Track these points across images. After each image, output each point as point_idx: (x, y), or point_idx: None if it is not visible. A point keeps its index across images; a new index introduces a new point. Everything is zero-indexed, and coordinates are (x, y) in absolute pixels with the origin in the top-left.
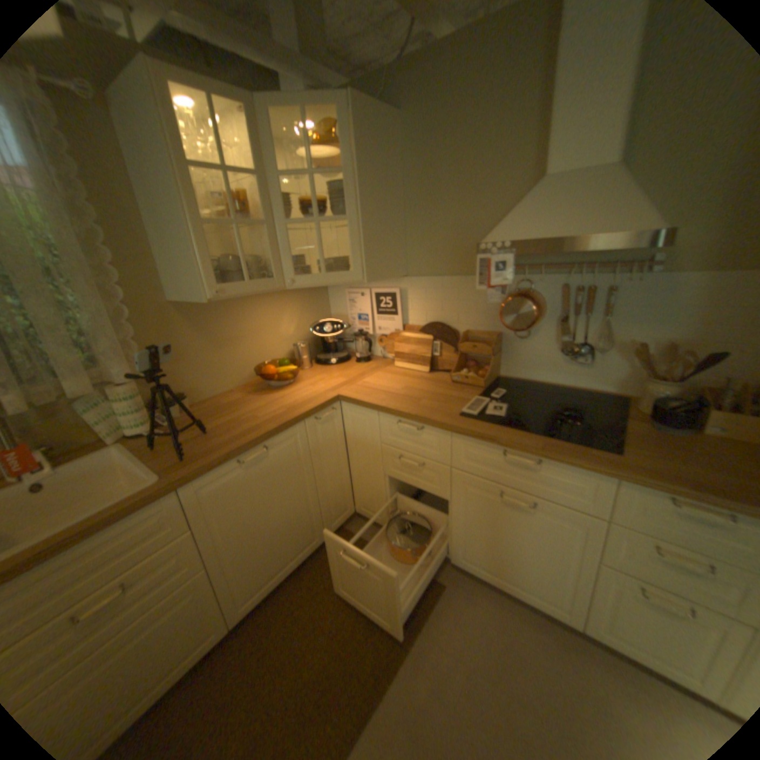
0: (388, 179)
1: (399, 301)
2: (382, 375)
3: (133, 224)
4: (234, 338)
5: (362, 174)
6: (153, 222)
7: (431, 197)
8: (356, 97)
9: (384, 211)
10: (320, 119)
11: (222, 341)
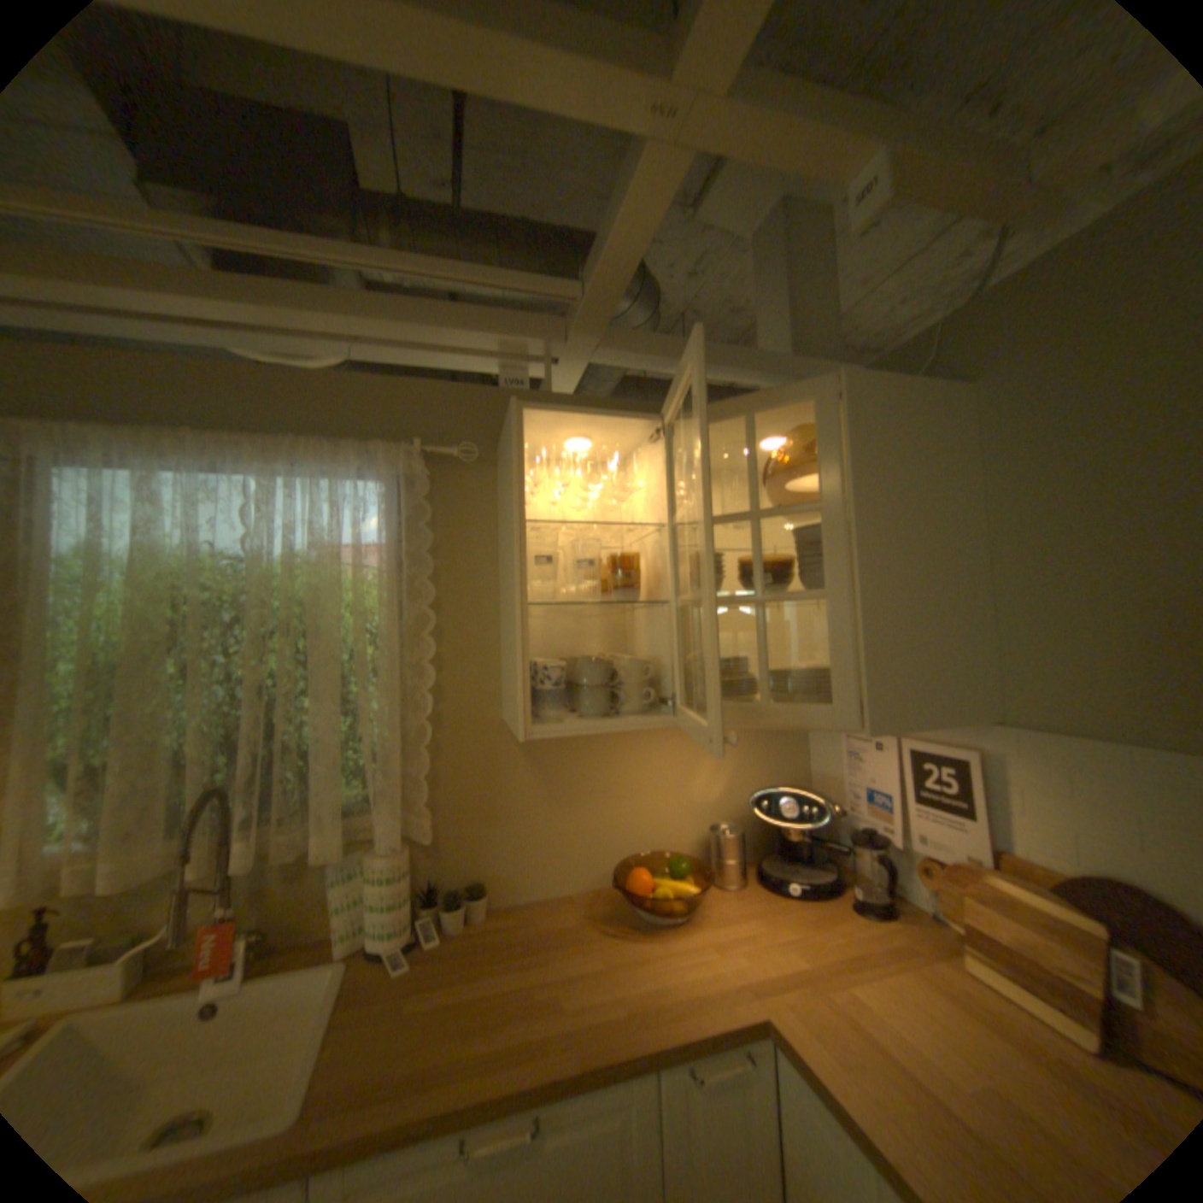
0: (944, 511)
1: (983, 784)
2: (919, 994)
3: (487, 604)
4: (598, 793)
5: (872, 508)
6: (507, 601)
7: (1077, 542)
8: (863, 378)
9: (932, 576)
10: (801, 430)
11: (577, 796)
